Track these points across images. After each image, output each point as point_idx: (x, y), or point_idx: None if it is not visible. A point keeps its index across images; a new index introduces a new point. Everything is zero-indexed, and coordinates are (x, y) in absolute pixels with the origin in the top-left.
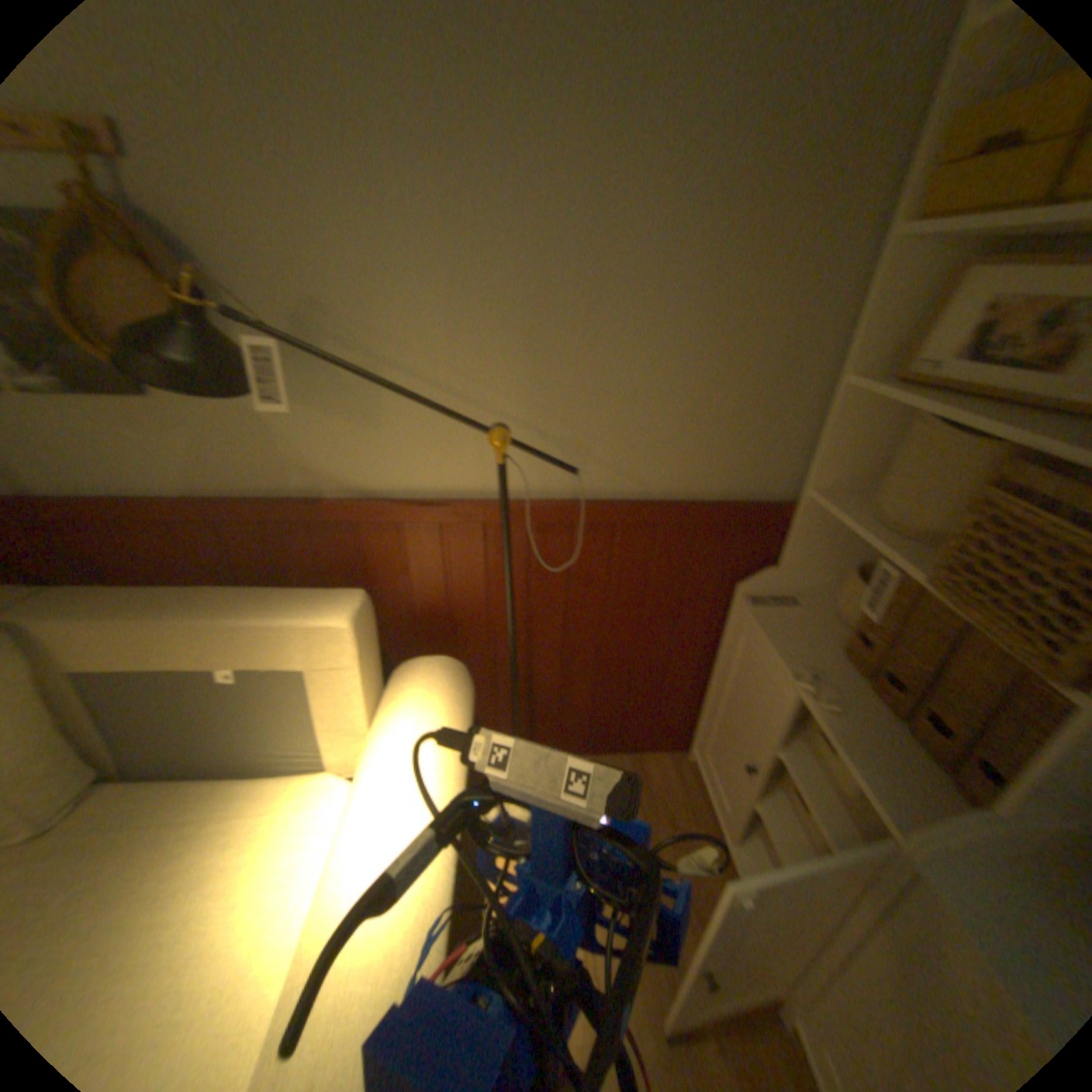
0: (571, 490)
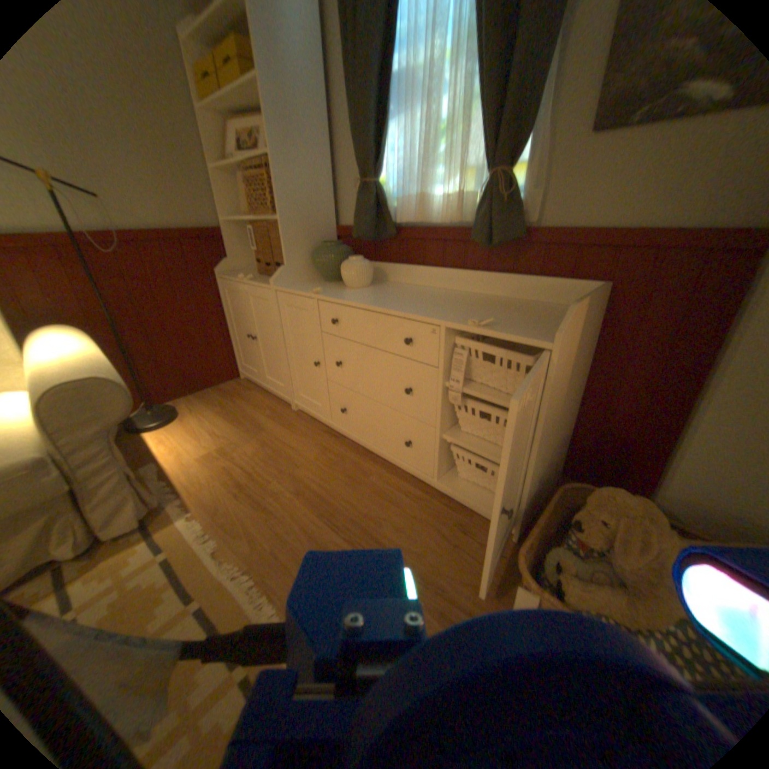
0: (101, 225)
